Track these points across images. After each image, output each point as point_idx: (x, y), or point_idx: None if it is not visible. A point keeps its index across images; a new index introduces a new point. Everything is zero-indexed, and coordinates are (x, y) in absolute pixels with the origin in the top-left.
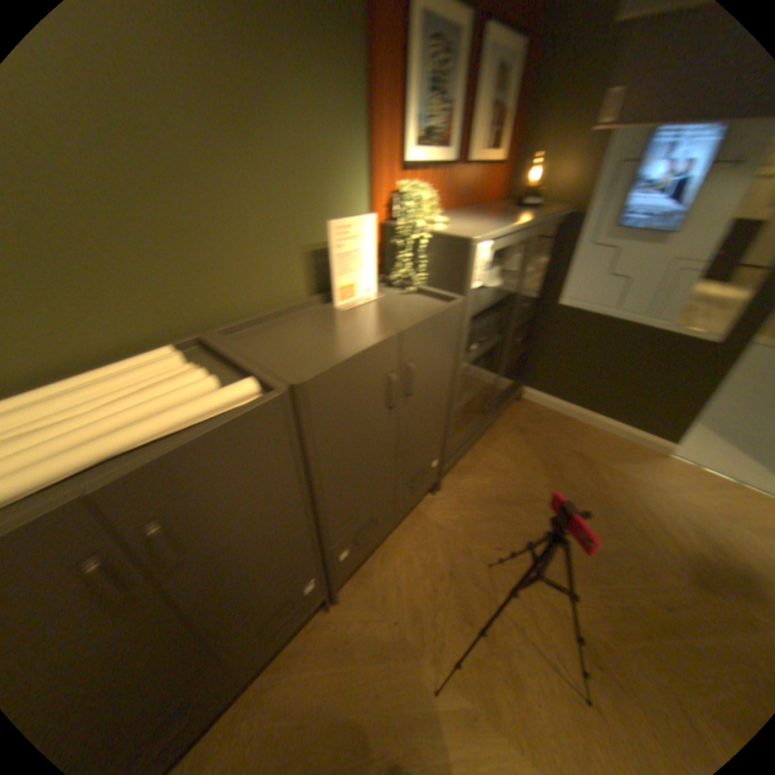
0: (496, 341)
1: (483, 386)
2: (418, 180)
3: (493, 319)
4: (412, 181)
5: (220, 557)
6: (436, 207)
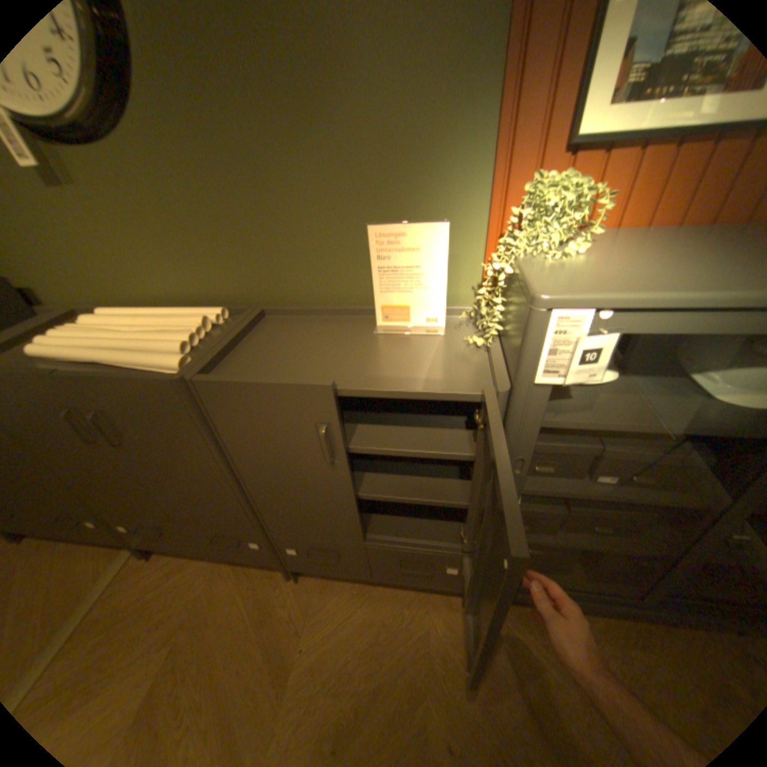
0: (681, 502)
1: (637, 552)
2: (572, 172)
3: (682, 462)
4: (539, 175)
5: (150, 466)
6: (576, 223)
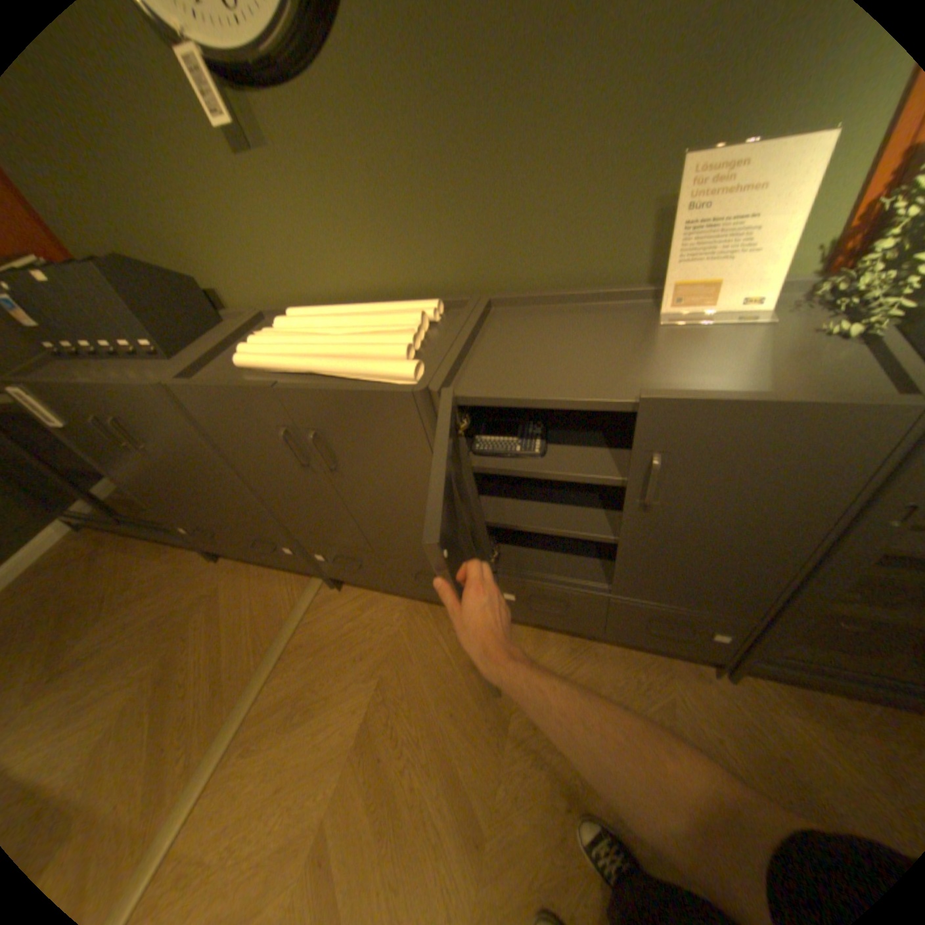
0: None
1: None
2: None
3: None
4: None
5: (366, 493)
6: None
